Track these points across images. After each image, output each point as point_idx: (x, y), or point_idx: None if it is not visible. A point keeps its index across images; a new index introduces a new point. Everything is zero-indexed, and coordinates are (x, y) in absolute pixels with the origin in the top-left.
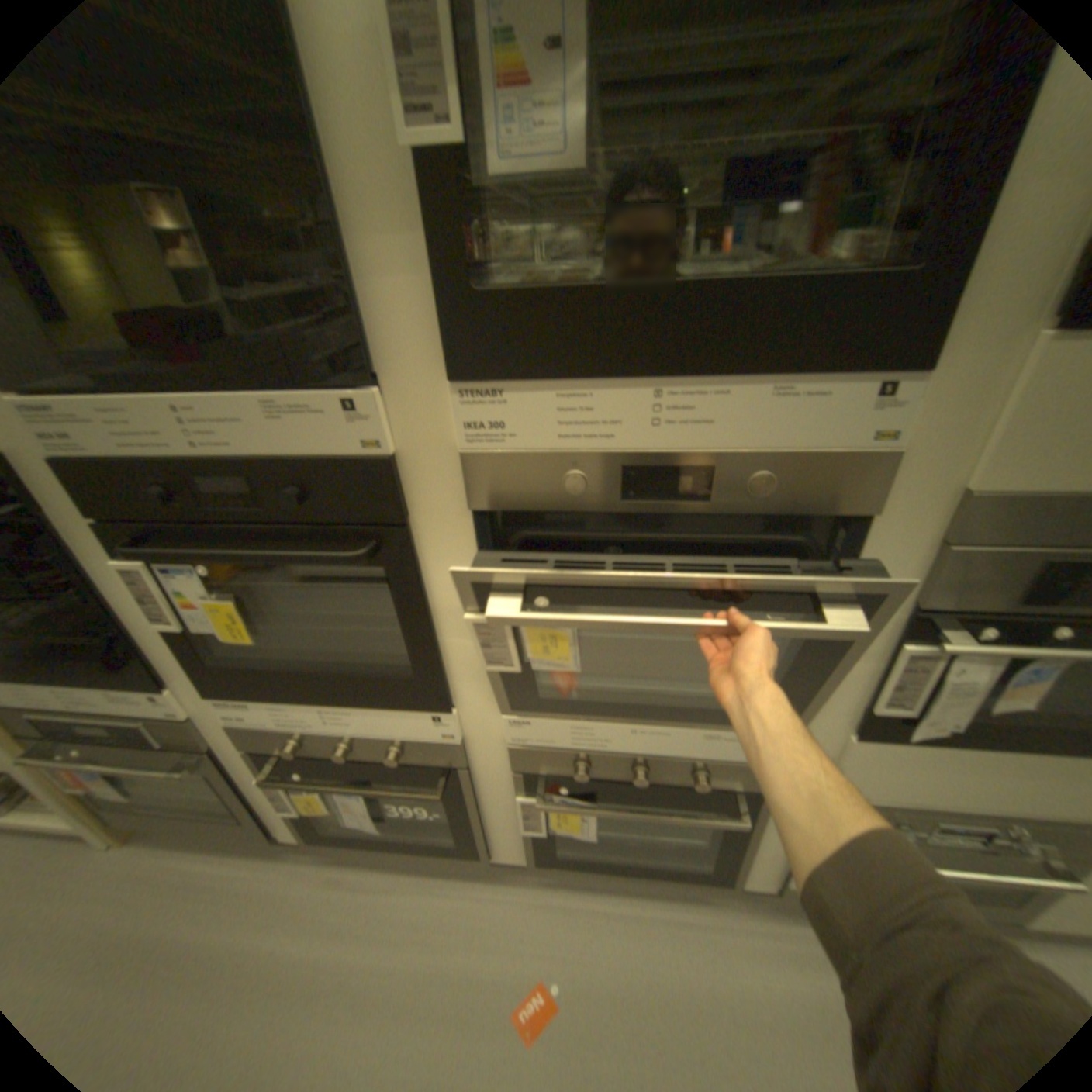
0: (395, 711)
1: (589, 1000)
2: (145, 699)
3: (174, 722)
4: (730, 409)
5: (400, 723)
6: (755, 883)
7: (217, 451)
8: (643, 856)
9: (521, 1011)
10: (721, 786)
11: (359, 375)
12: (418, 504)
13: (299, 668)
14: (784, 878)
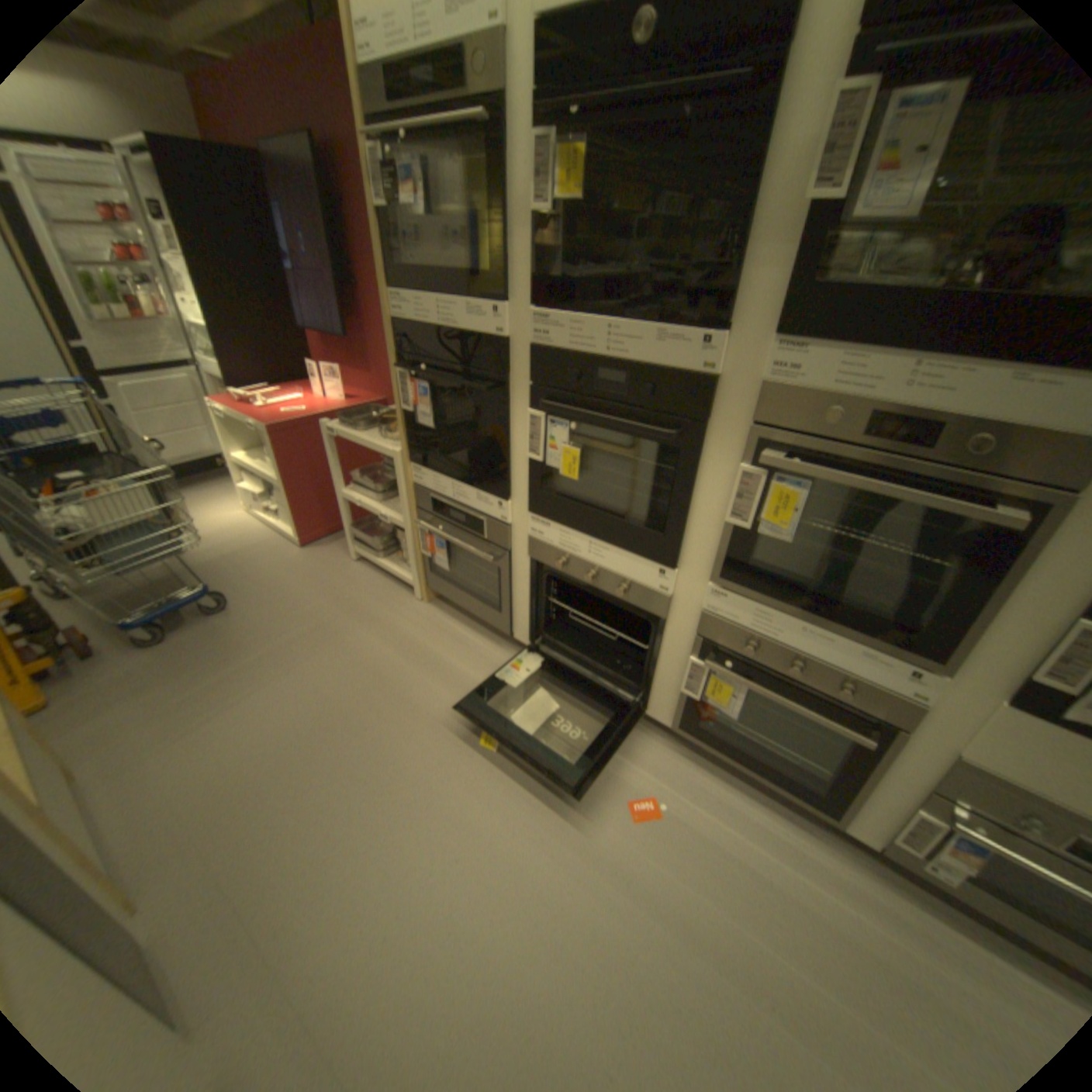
0: (638, 557)
1: (688, 827)
2: (497, 503)
3: (503, 524)
4: (970, 383)
5: (637, 567)
6: (864, 828)
7: (618, 355)
8: (769, 763)
9: (637, 804)
10: (863, 712)
11: (717, 324)
12: (719, 412)
13: (591, 508)
14: (894, 834)
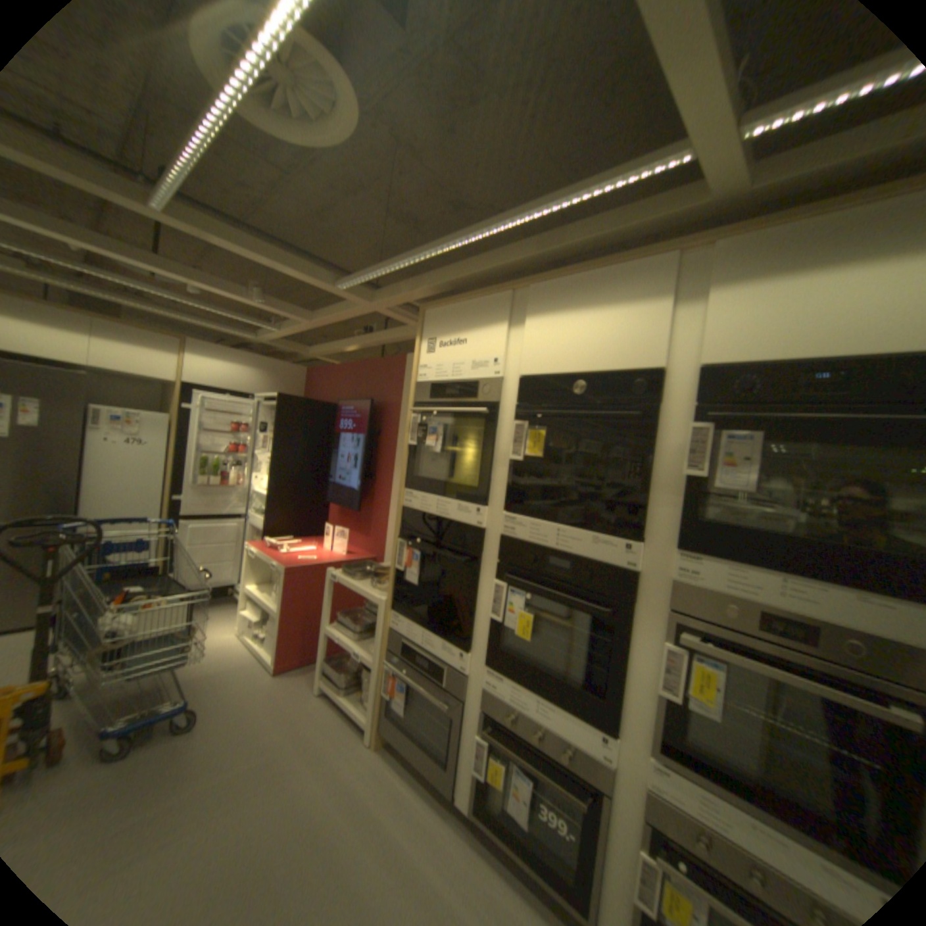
0: (582, 722)
1: None
2: (459, 654)
3: (461, 675)
4: (828, 600)
5: (582, 733)
6: None
7: (565, 550)
8: None
9: None
10: None
11: (635, 538)
12: (643, 599)
13: (540, 669)
14: None
